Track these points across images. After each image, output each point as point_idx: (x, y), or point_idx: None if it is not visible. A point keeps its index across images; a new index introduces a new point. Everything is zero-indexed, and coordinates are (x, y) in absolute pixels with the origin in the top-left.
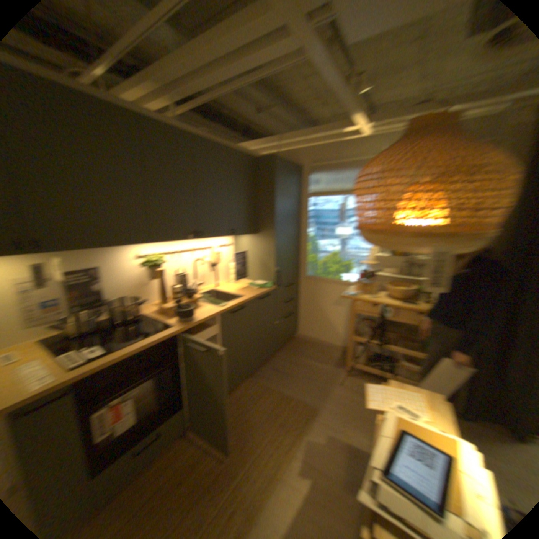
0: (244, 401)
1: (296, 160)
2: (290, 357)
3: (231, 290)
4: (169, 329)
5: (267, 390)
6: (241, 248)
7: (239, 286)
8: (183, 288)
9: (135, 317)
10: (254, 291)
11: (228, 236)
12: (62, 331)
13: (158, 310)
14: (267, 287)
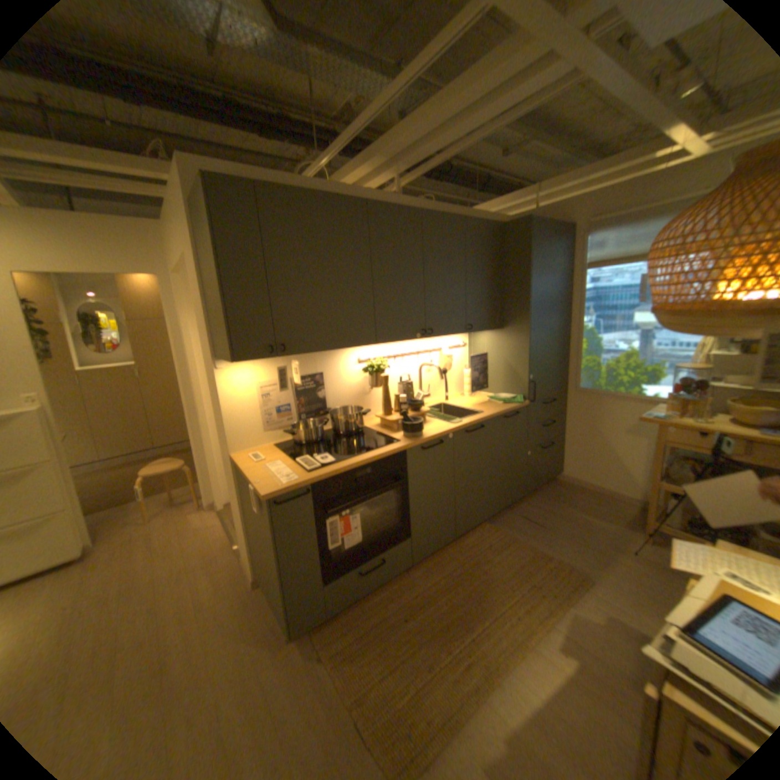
0: (484, 549)
1: (566, 215)
2: (553, 506)
3: (467, 404)
4: (397, 443)
5: (516, 542)
6: (481, 348)
7: (478, 399)
8: (409, 398)
9: (360, 428)
10: (499, 406)
11: (465, 333)
12: (297, 436)
13: (383, 423)
14: (518, 402)
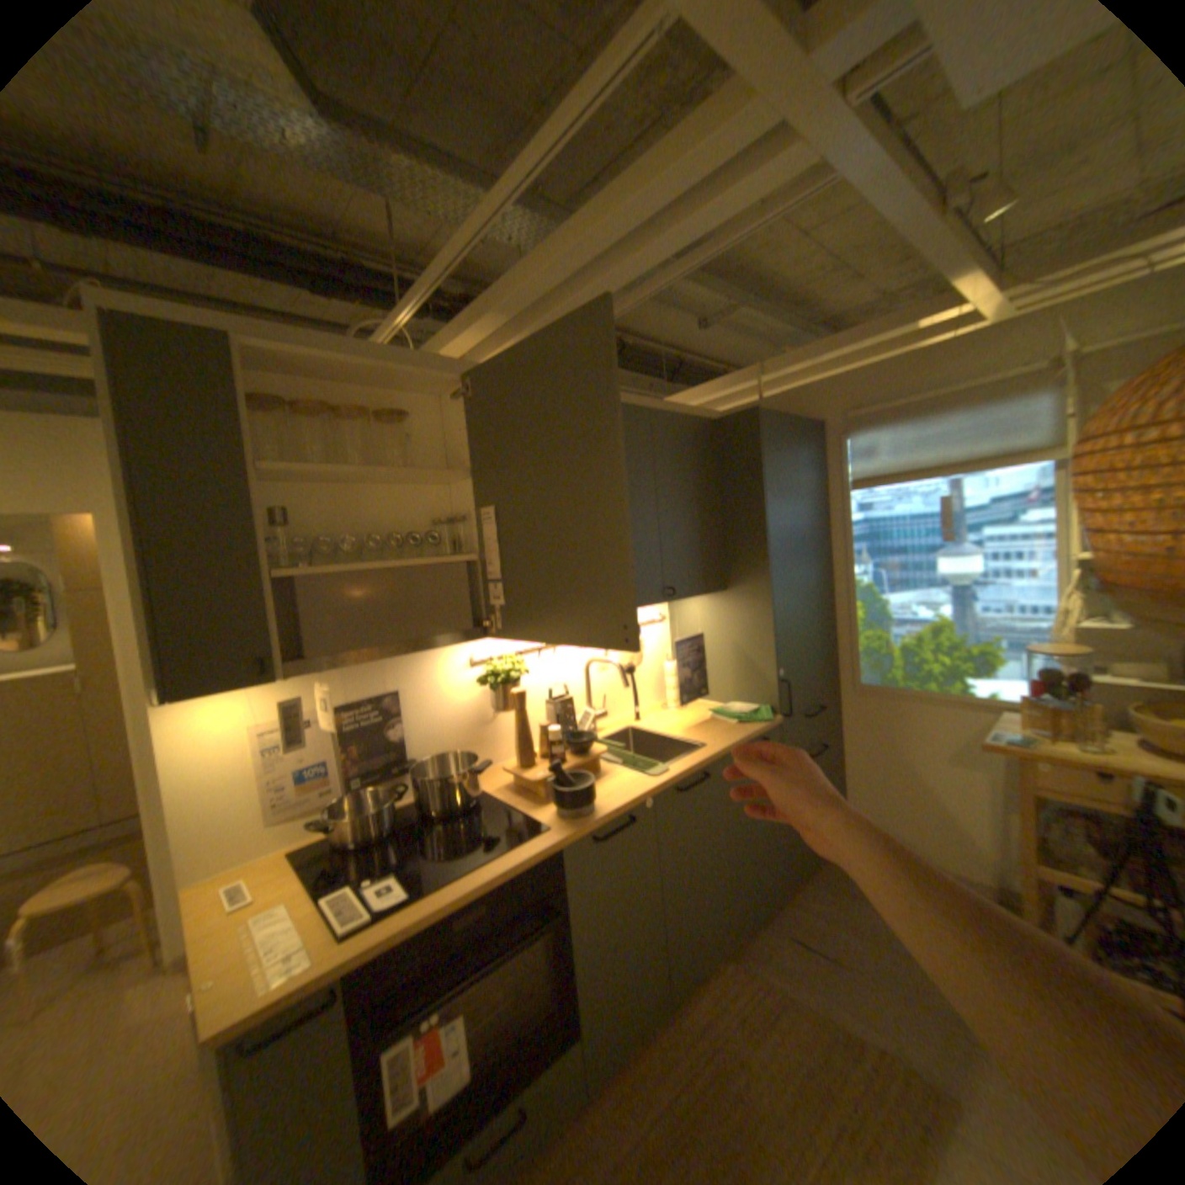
0: (730, 1030)
1: (808, 409)
2: (842, 909)
3: (675, 726)
4: (544, 835)
5: (789, 1004)
6: (691, 624)
7: (693, 716)
8: (568, 728)
9: (473, 798)
10: (732, 729)
11: (662, 601)
12: (336, 830)
13: (519, 781)
14: (764, 720)
